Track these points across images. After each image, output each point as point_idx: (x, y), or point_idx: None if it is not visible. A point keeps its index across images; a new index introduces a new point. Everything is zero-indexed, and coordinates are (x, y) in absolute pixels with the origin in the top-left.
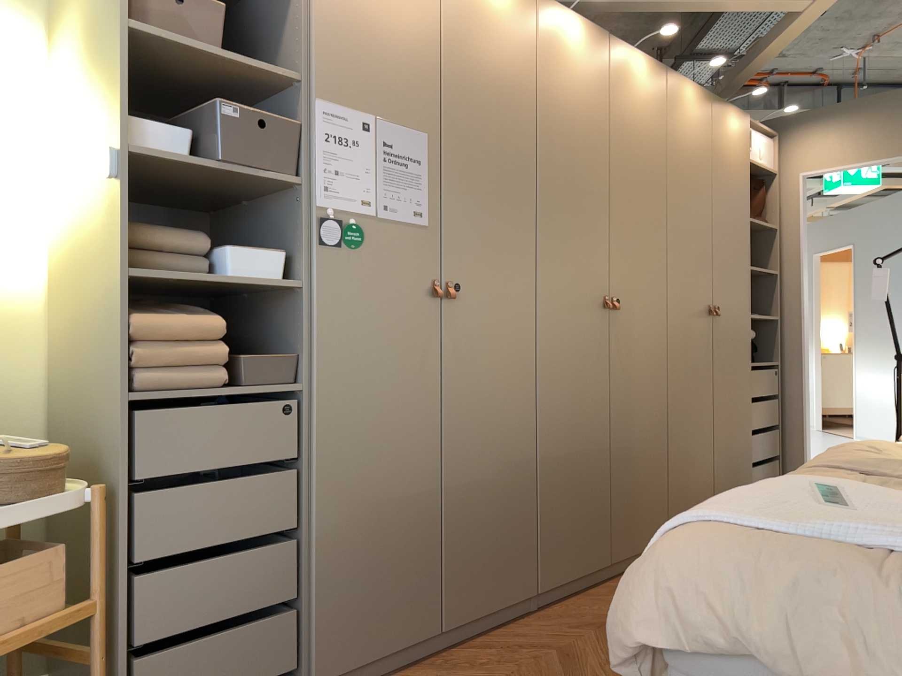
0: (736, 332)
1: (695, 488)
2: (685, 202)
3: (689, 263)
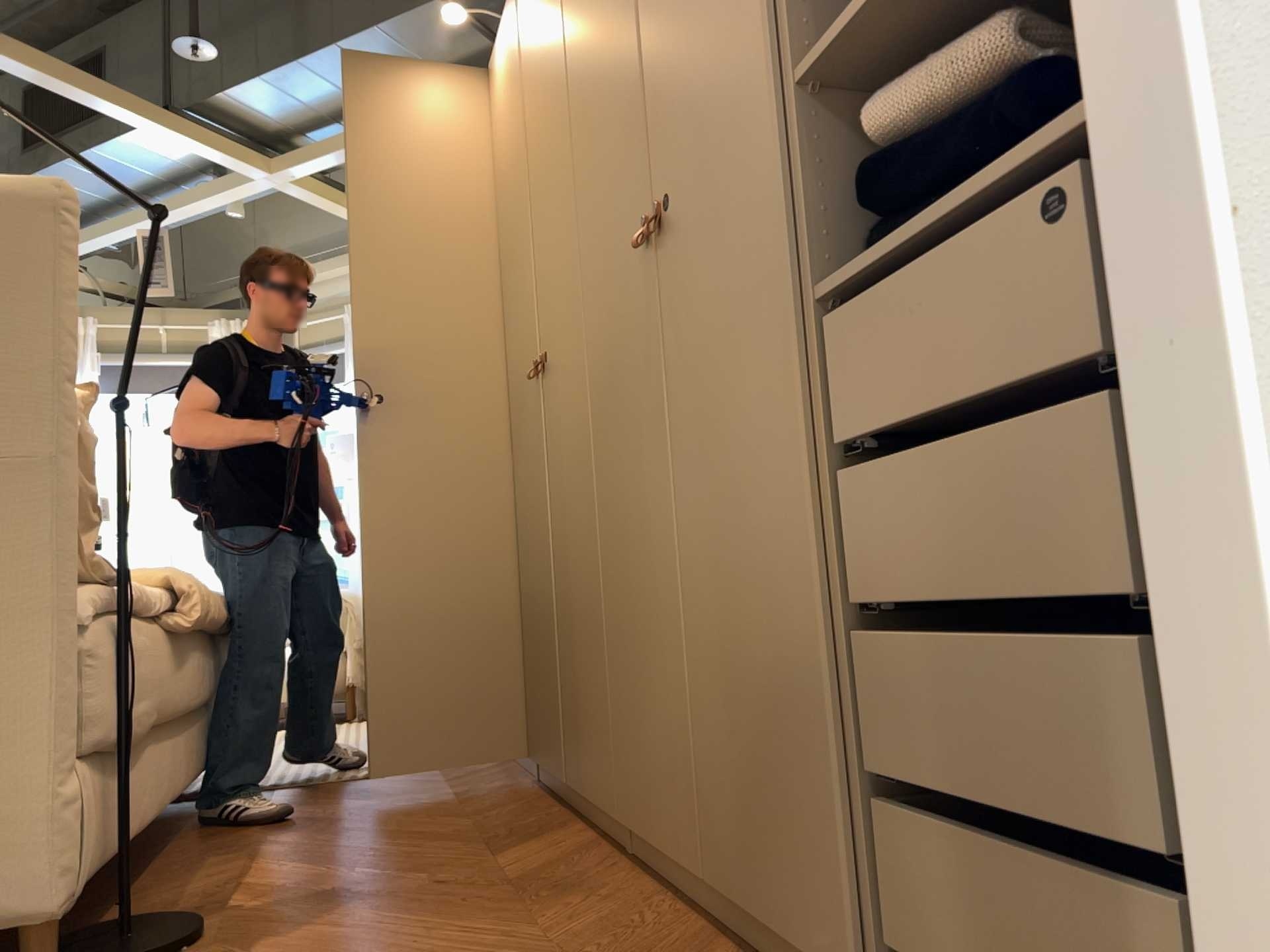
0: (734, 224)
1: (663, 741)
2: (595, 45)
3: (611, 166)
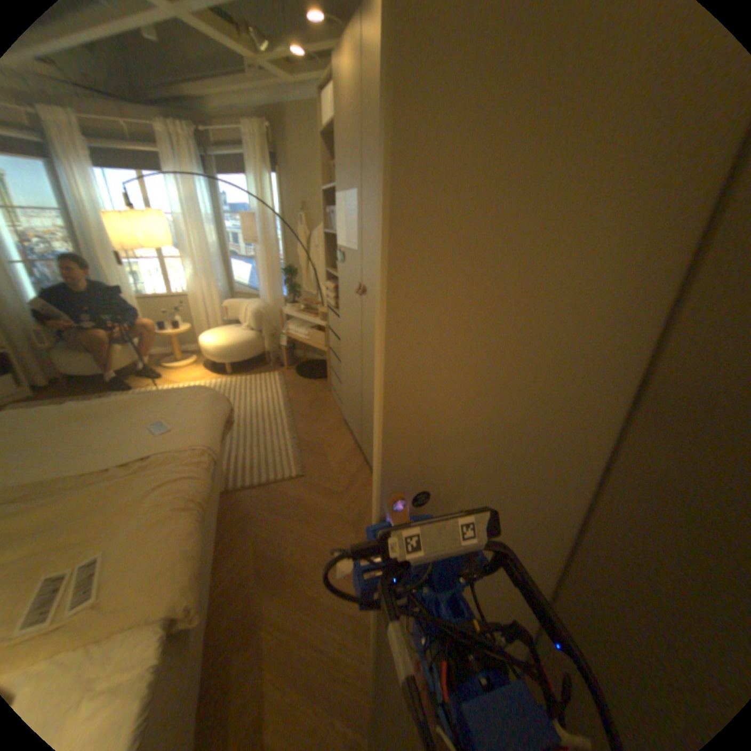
0: None
1: None
2: None
3: None
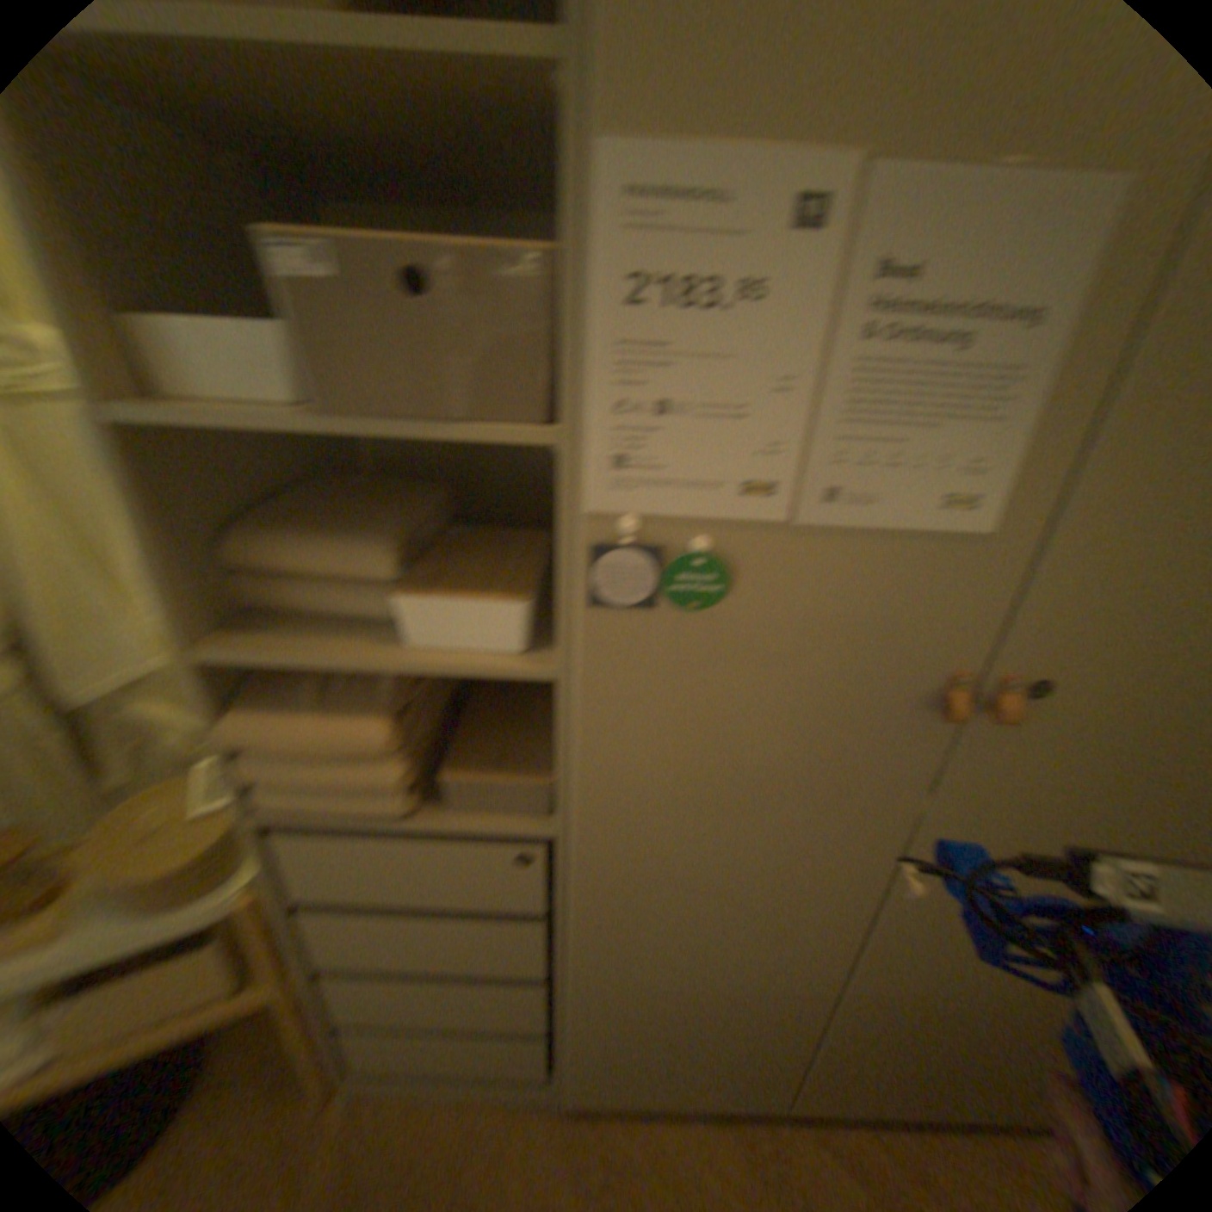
0: None
1: None
2: None
3: None
